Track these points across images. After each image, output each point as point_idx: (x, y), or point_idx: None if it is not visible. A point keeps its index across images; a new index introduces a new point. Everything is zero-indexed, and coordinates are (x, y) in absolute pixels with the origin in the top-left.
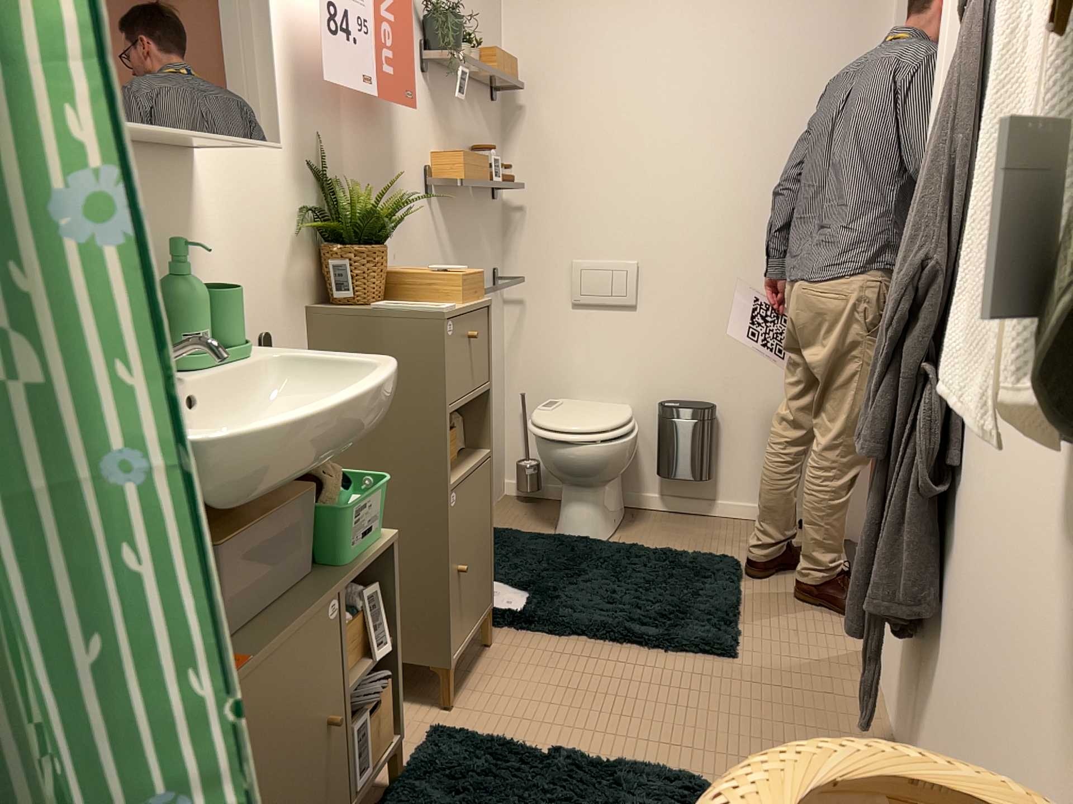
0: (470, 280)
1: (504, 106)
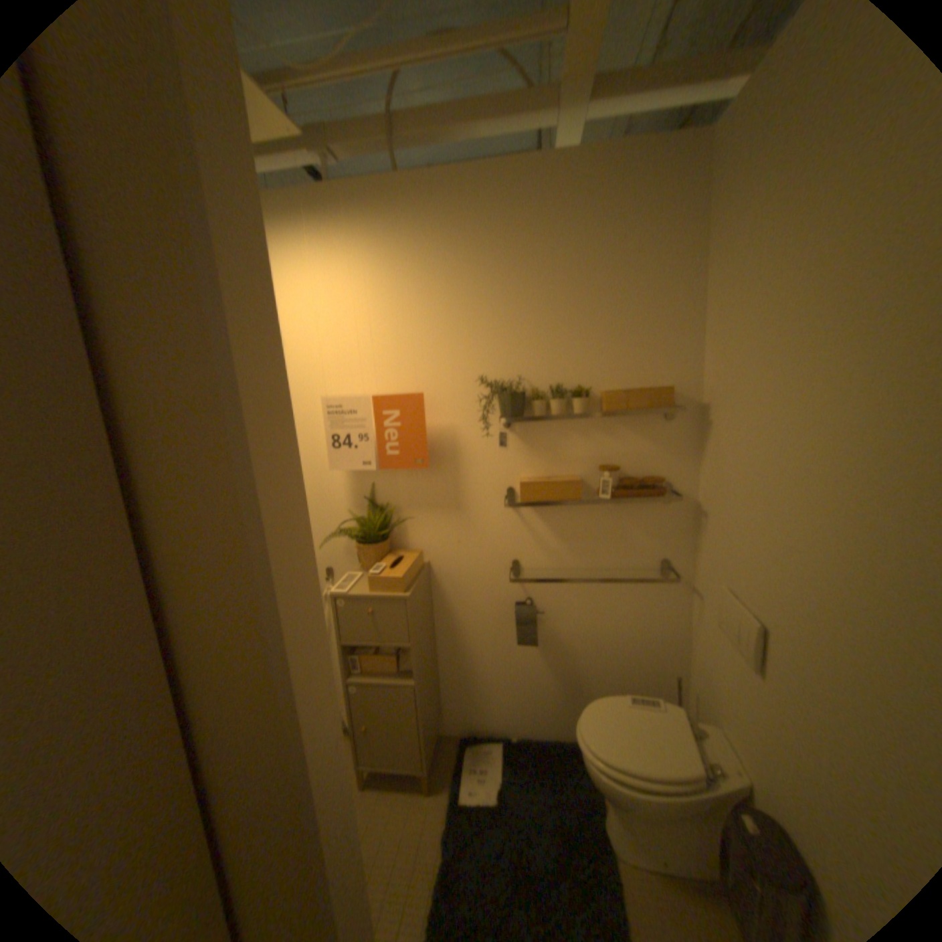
0: (377, 581)
1: (699, 412)
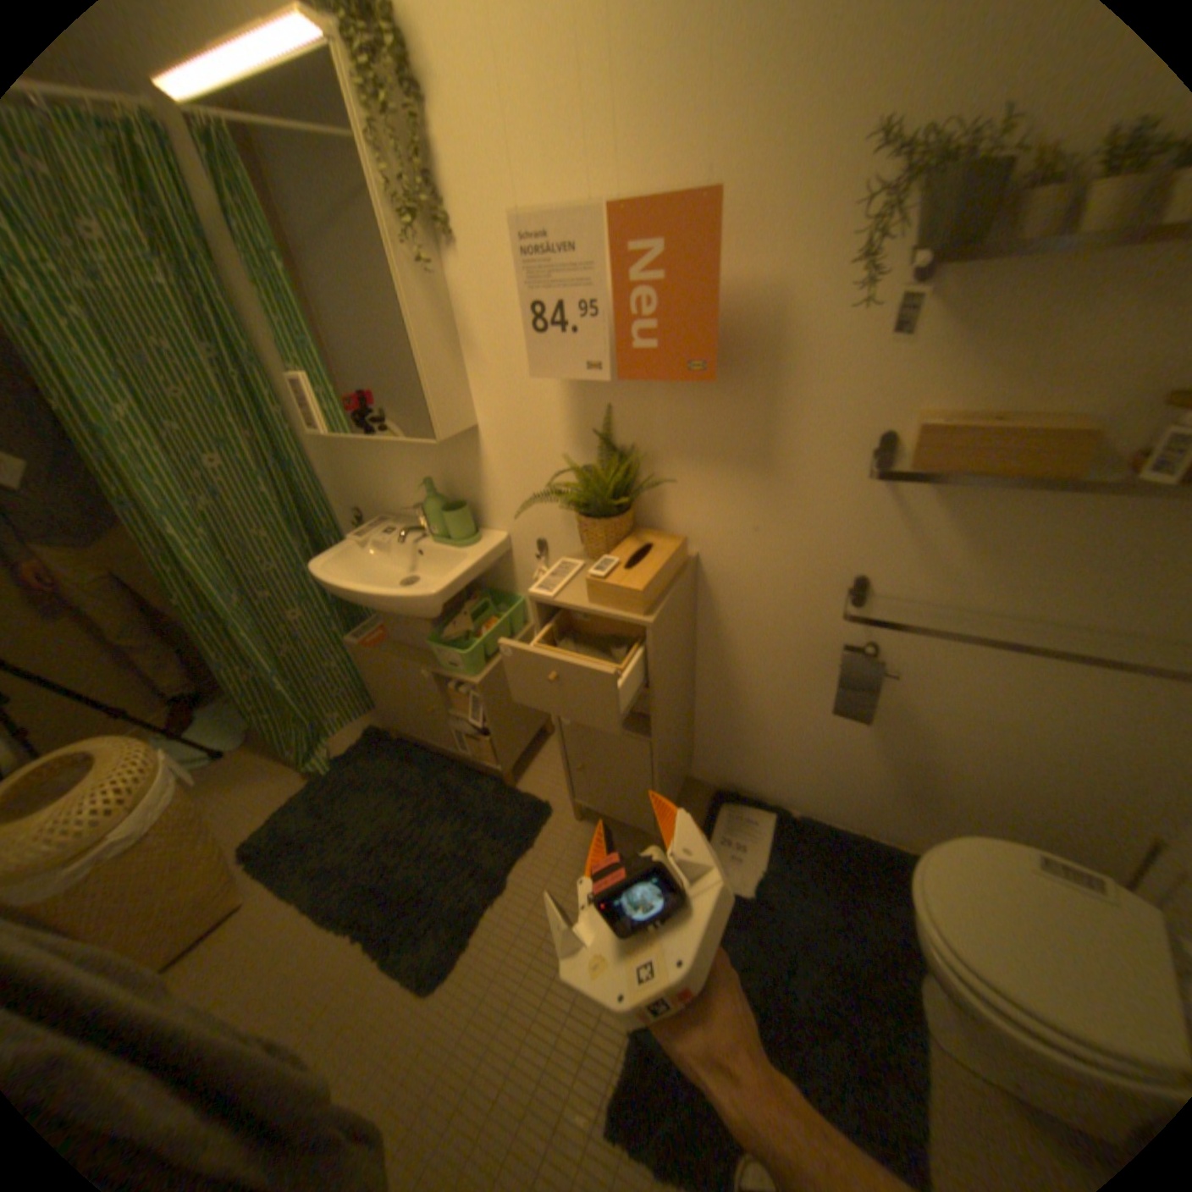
0: (601, 586)
1: None
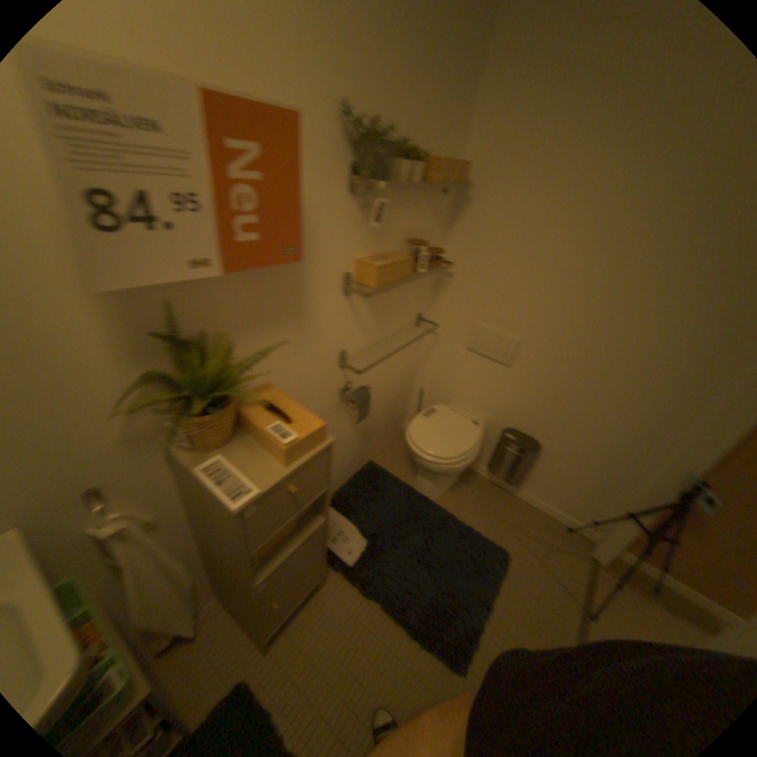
0: (298, 445)
1: (459, 189)
